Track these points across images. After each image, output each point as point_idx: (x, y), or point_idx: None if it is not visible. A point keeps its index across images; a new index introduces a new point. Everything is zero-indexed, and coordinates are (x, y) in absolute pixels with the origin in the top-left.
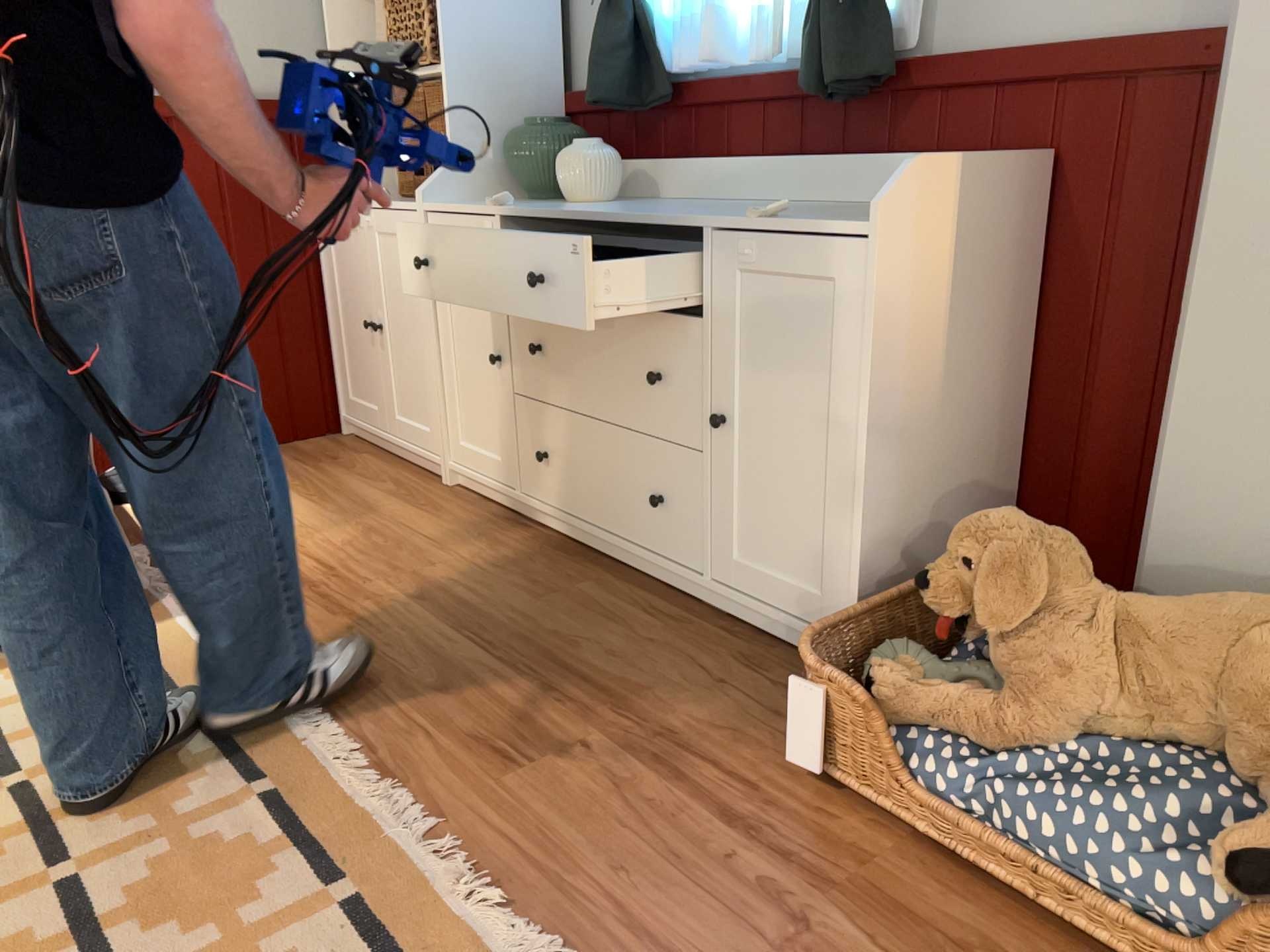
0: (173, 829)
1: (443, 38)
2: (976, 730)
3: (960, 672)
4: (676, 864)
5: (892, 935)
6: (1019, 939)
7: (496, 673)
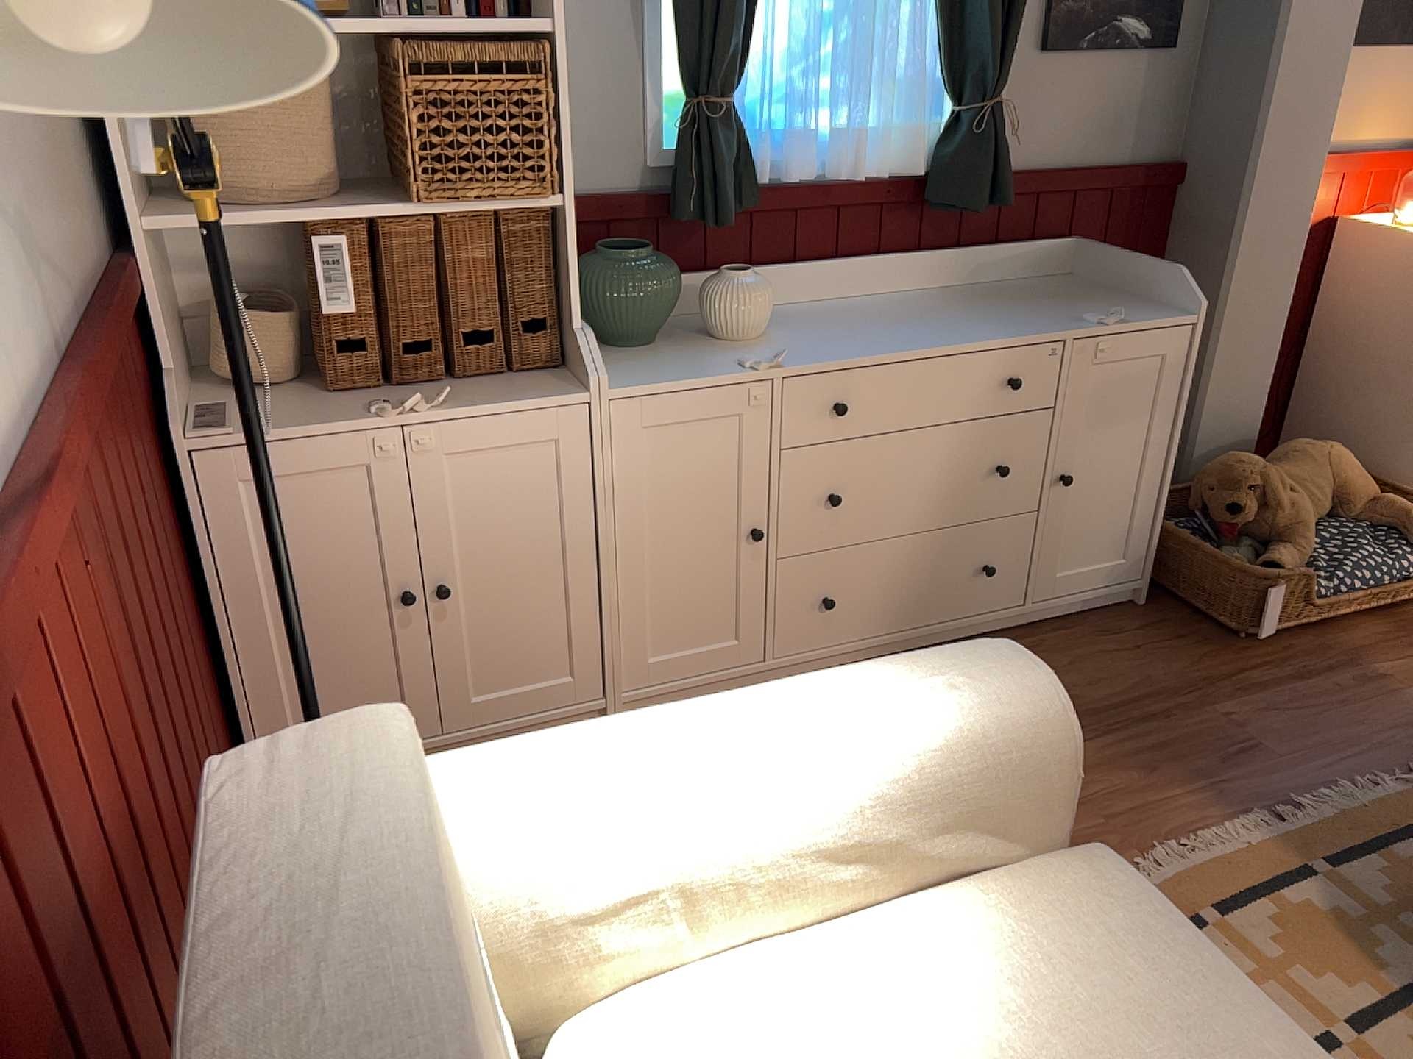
0: (1384, 920)
1: (565, 157)
2: (1294, 564)
3: (1254, 546)
4: (1350, 705)
5: (1386, 656)
6: (1376, 627)
7: (1120, 741)
